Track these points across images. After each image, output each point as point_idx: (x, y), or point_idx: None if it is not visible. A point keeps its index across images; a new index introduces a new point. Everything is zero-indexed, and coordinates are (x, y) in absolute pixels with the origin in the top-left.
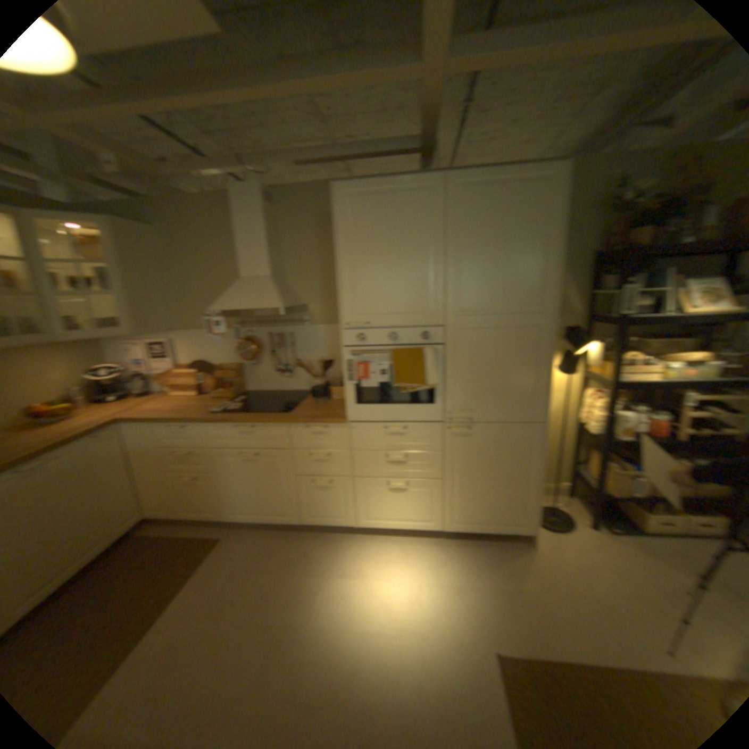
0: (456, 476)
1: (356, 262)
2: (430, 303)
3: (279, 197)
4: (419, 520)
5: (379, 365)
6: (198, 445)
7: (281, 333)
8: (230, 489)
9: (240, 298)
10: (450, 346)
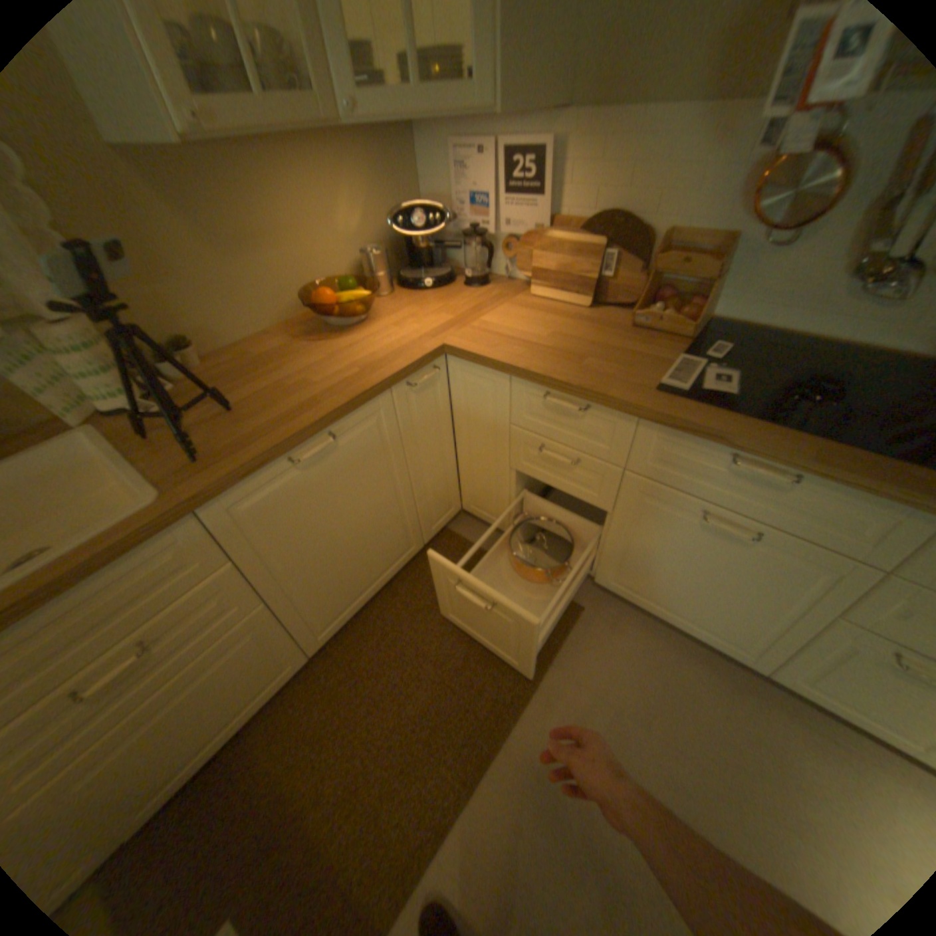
0: None
1: None
2: None
3: None
4: None
5: None
6: (596, 451)
7: None
8: (631, 549)
9: None
10: None
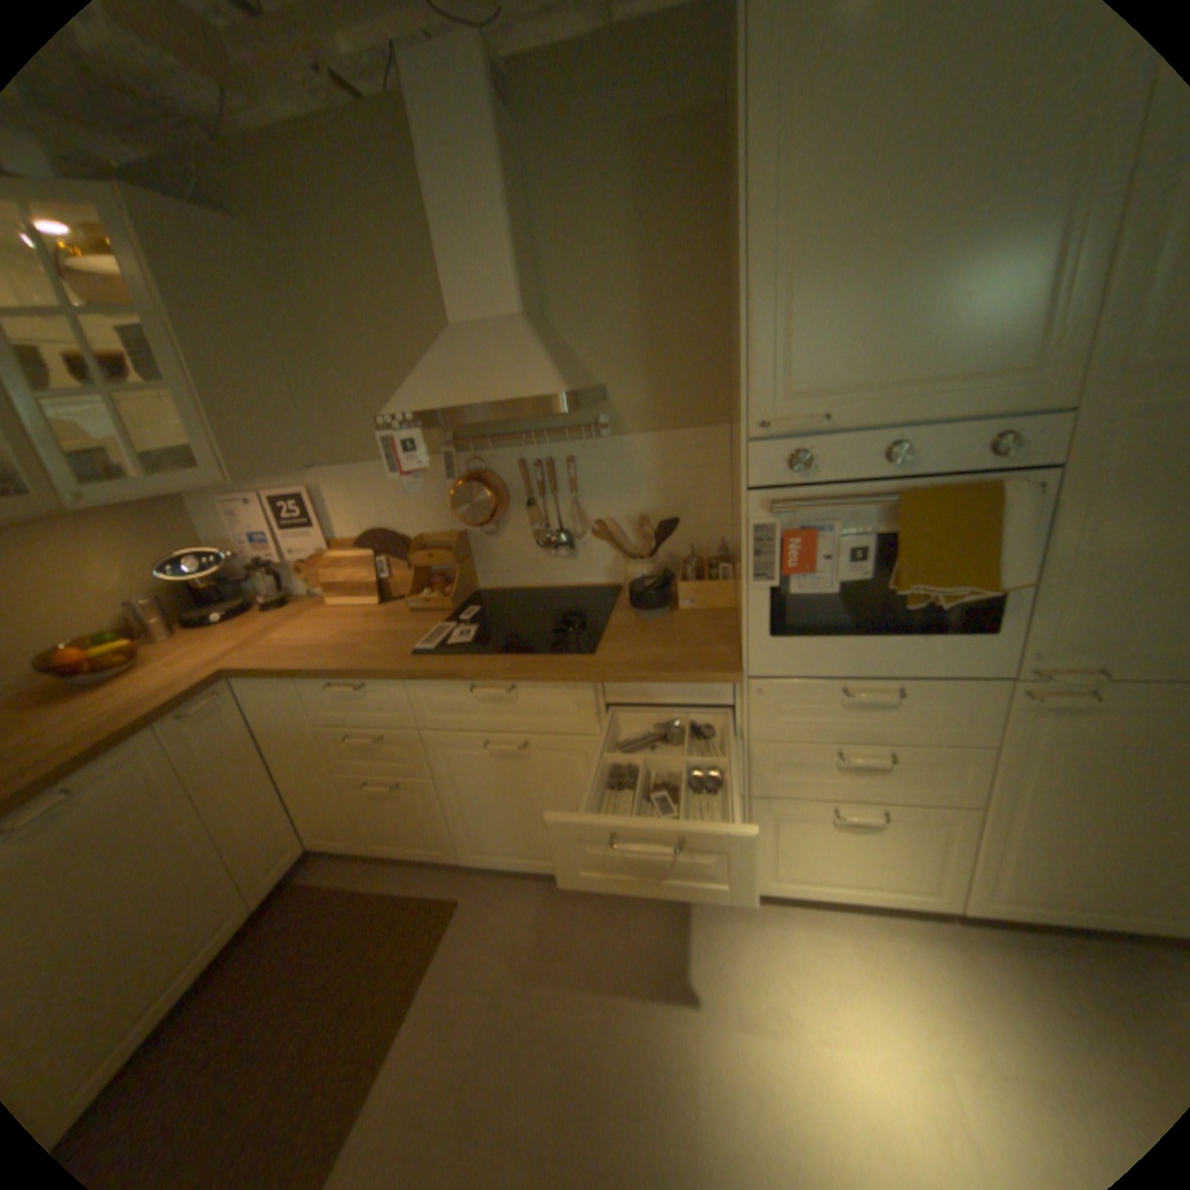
0: (1023, 805)
1: (802, 219)
2: (1038, 337)
3: (520, 89)
4: (903, 889)
5: (845, 534)
6: (390, 724)
7: (541, 458)
8: (464, 809)
9: (448, 375)
10: (1082, 470)
